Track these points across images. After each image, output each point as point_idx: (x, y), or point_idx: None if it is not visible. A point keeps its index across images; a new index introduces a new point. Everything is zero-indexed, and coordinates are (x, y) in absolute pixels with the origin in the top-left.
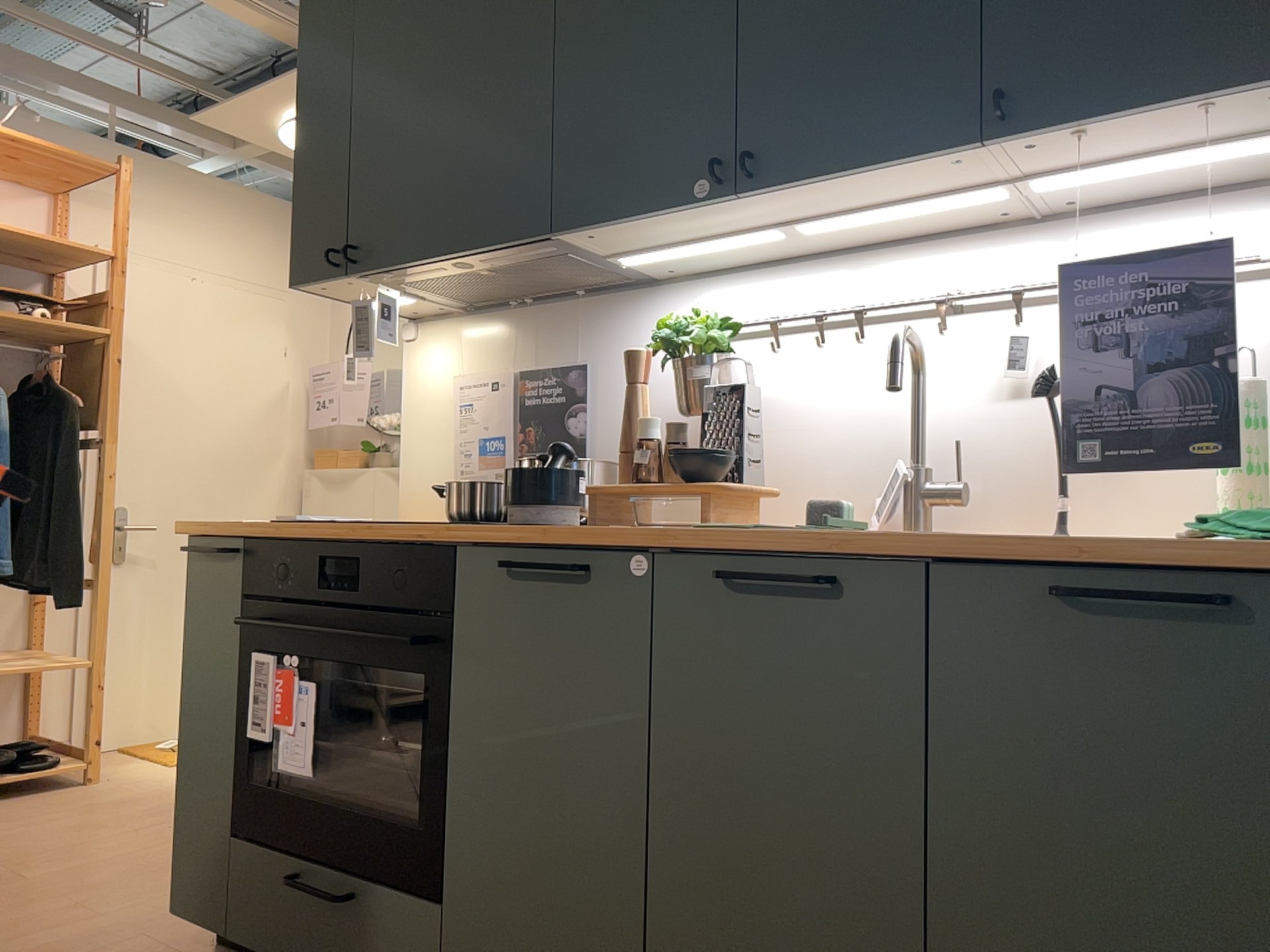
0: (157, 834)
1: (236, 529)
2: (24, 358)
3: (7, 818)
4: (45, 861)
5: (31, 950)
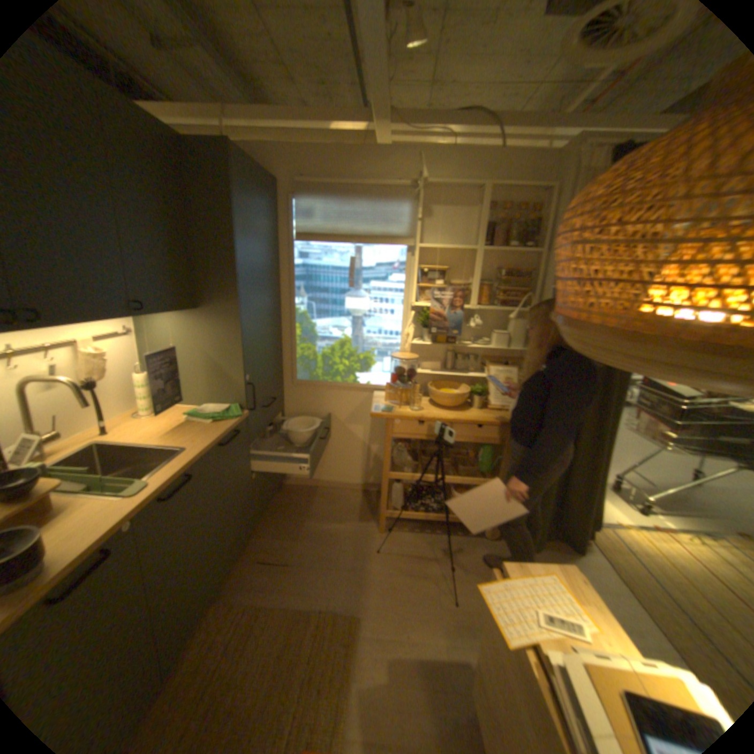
0: None
1: None
2: None
3: None
4: None
5: None
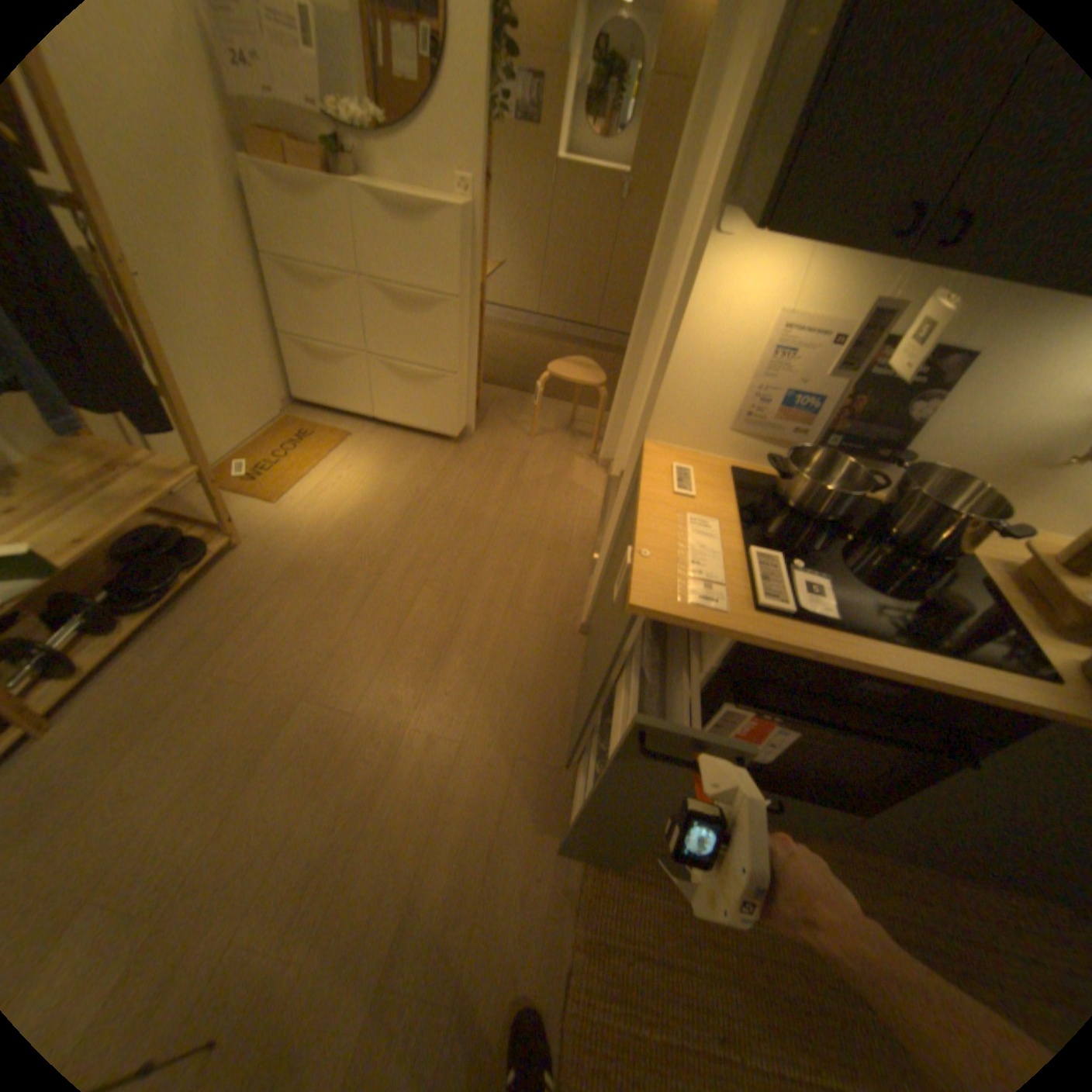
0: (380, 617)
1: (747, 639)
2: None
3: (227, 625)
4: (337, 682)
5: (464, 805)
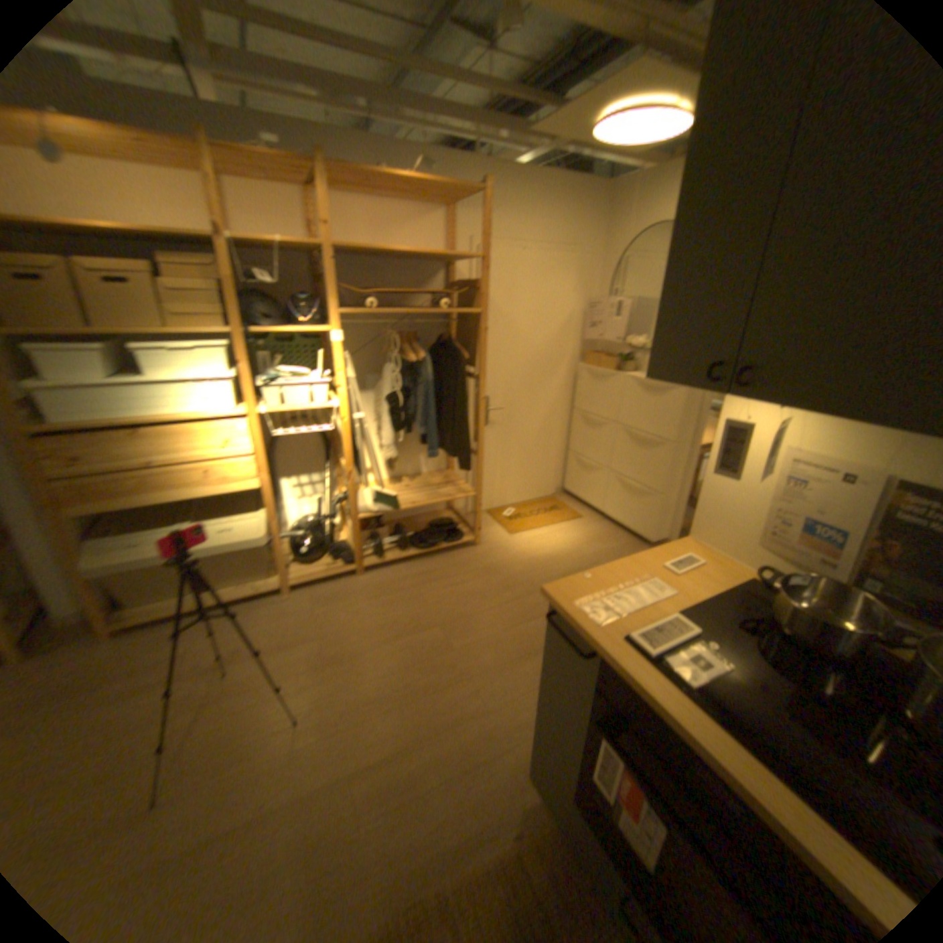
0: (512, 614)
1: (597, 647)
2: (436, 319)
3: (445, 575)
4: (463, 630)
5: (461, 743)
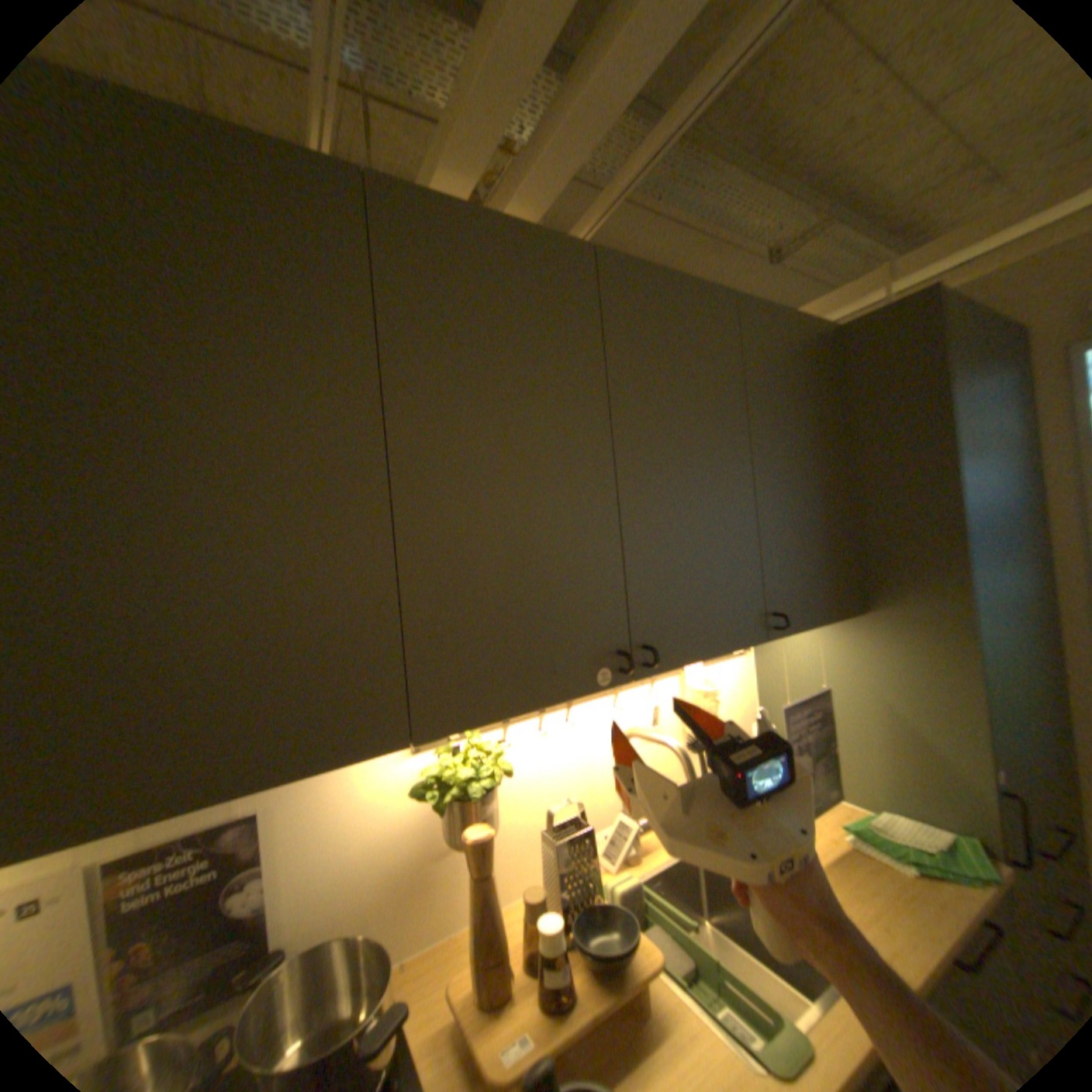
0: None
1: None
2: None
3: None
4: None
5: None
